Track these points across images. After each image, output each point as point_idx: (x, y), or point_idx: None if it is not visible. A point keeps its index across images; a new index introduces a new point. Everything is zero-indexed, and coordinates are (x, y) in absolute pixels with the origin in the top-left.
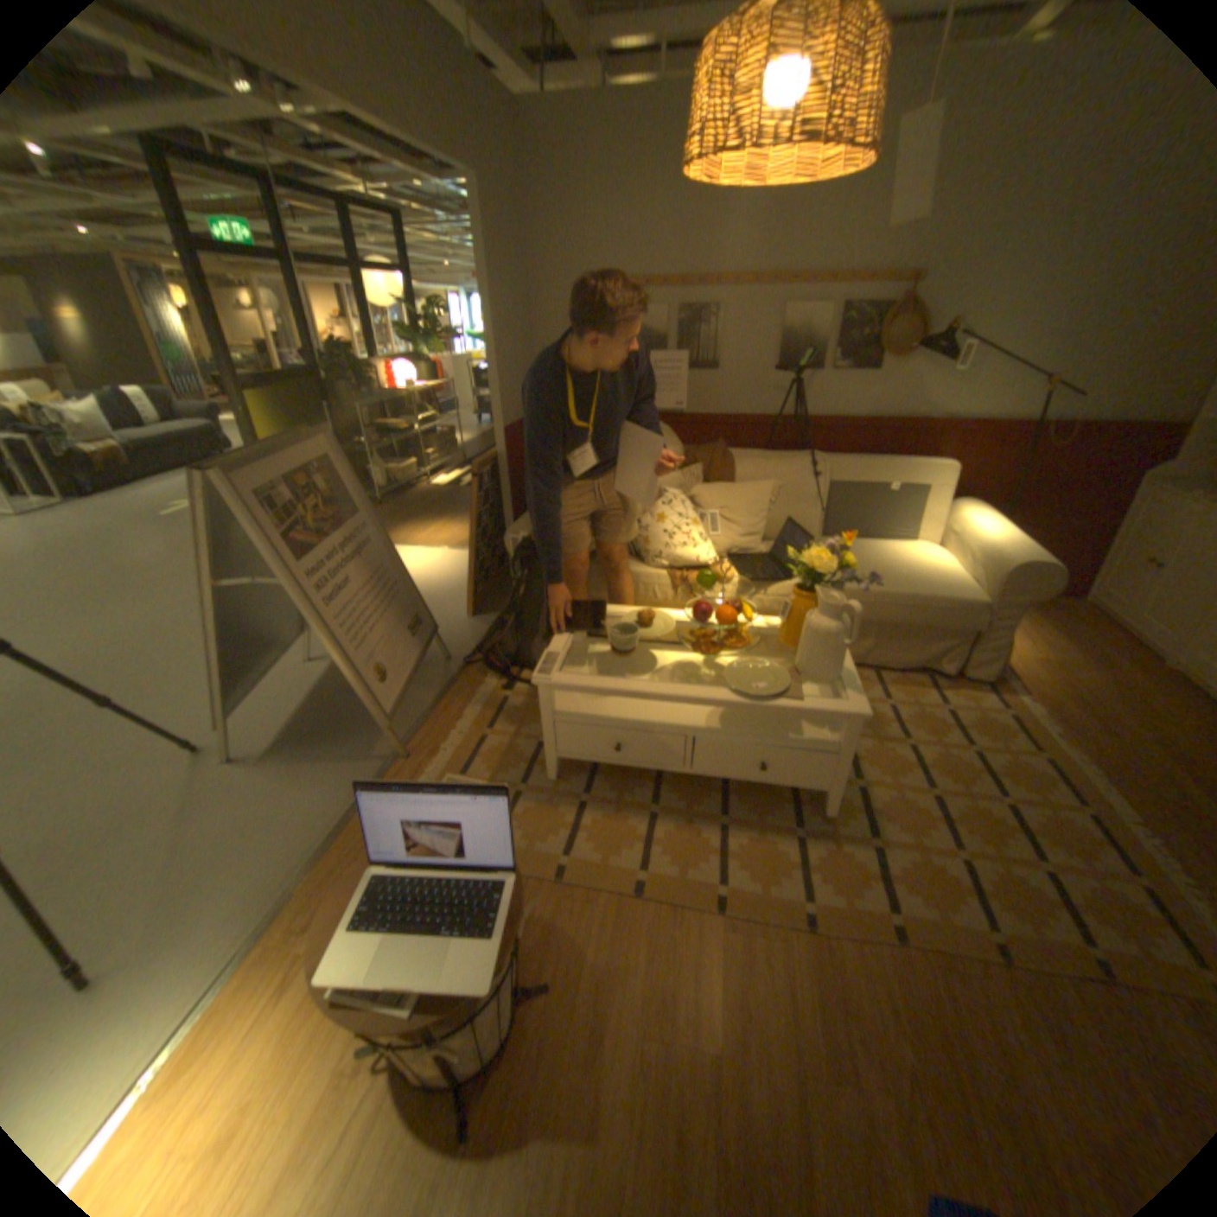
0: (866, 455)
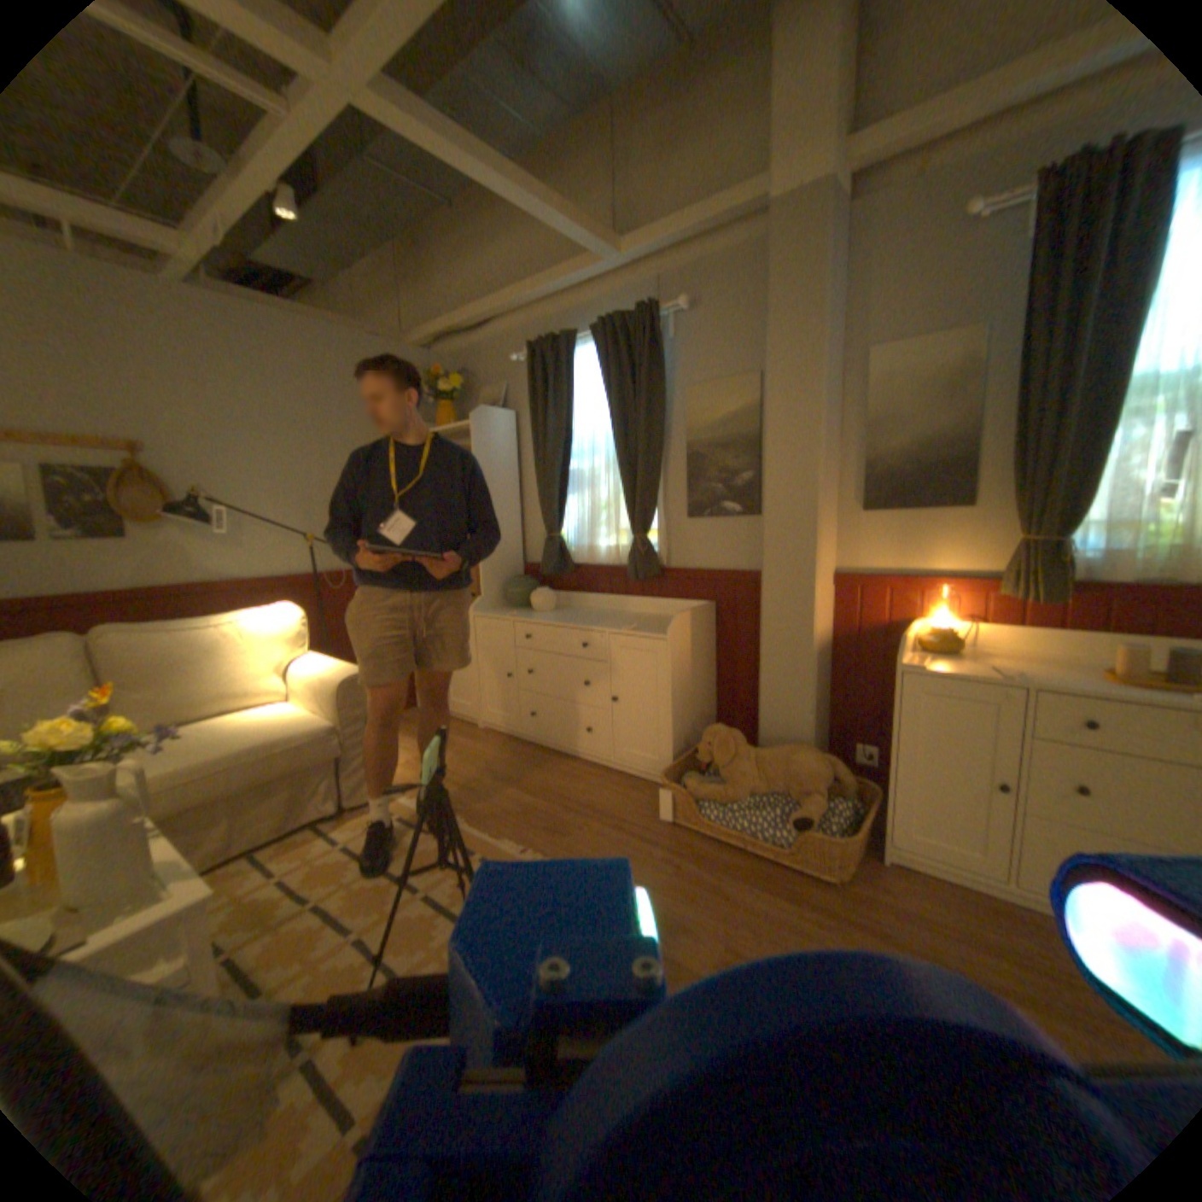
0: (136, 625)
